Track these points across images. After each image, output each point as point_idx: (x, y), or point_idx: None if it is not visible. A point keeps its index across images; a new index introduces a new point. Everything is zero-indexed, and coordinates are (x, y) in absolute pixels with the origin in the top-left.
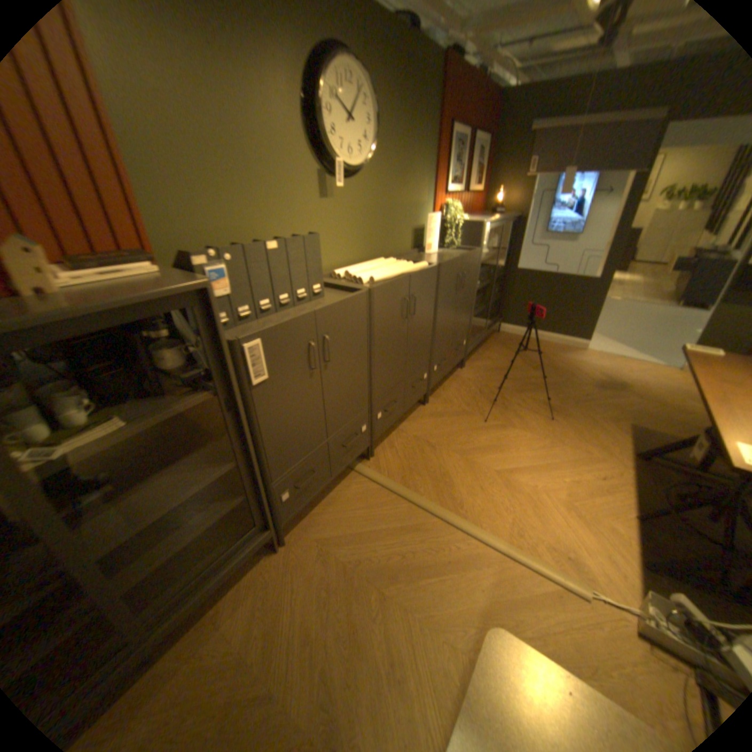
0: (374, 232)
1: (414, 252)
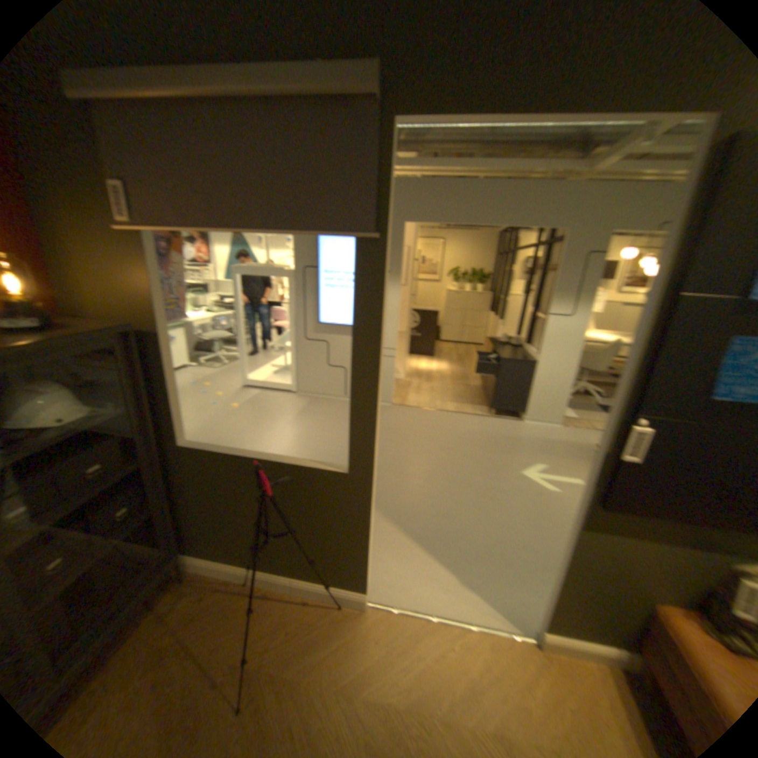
0: None
1: None
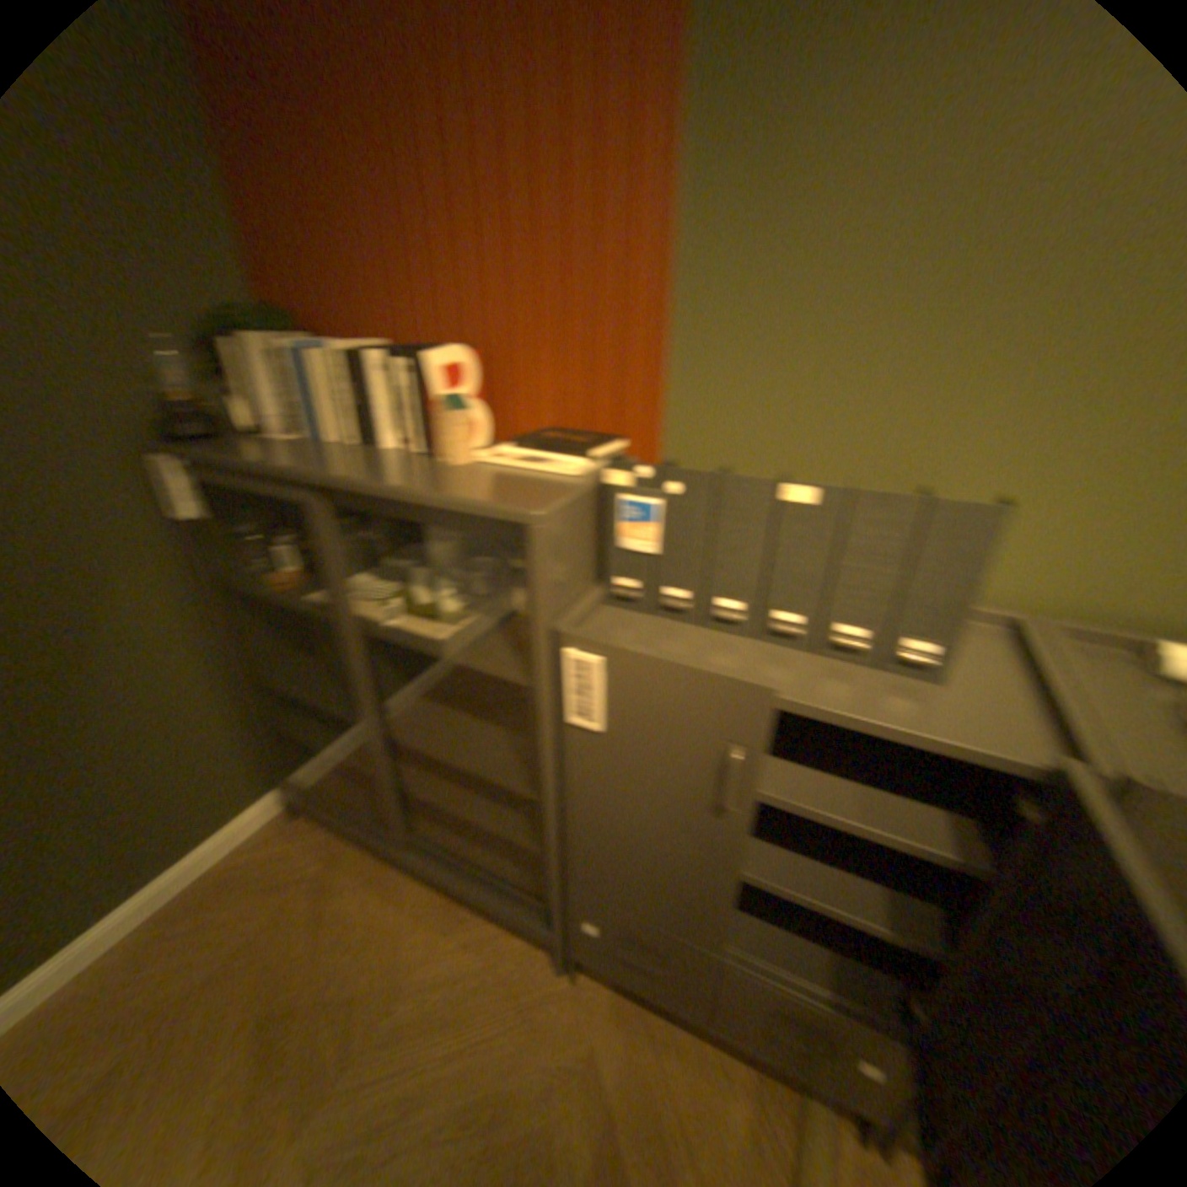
0: None
1: None
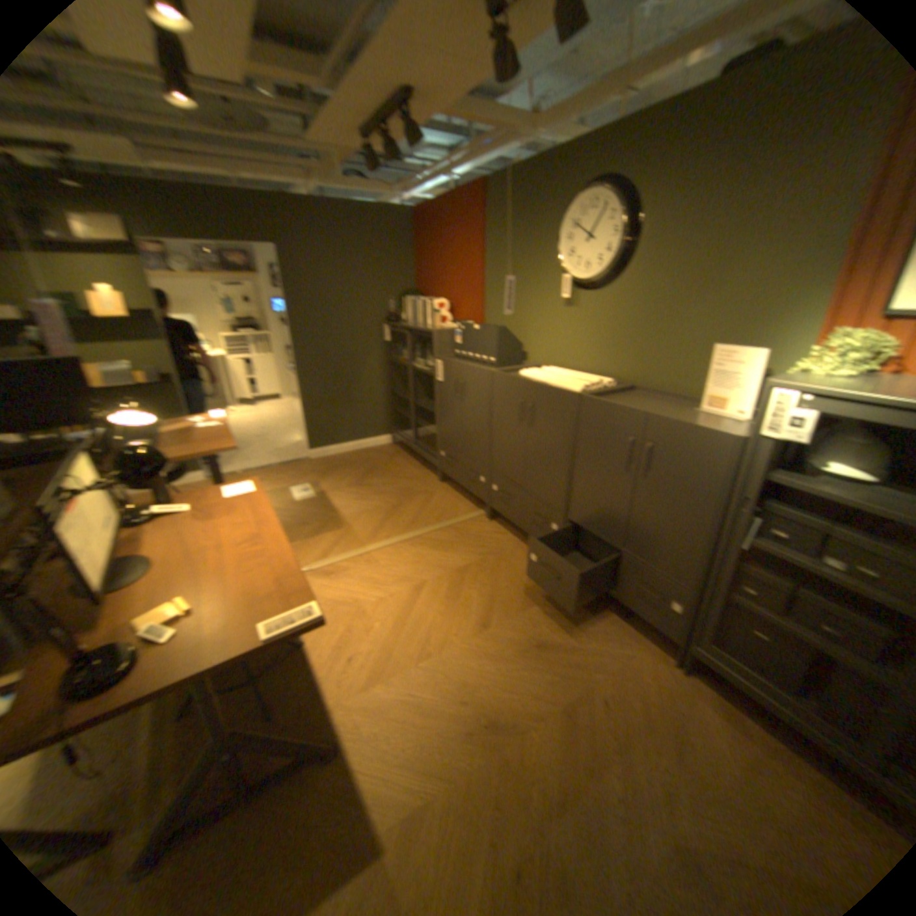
0: (623, 348)
1: (695, 401)
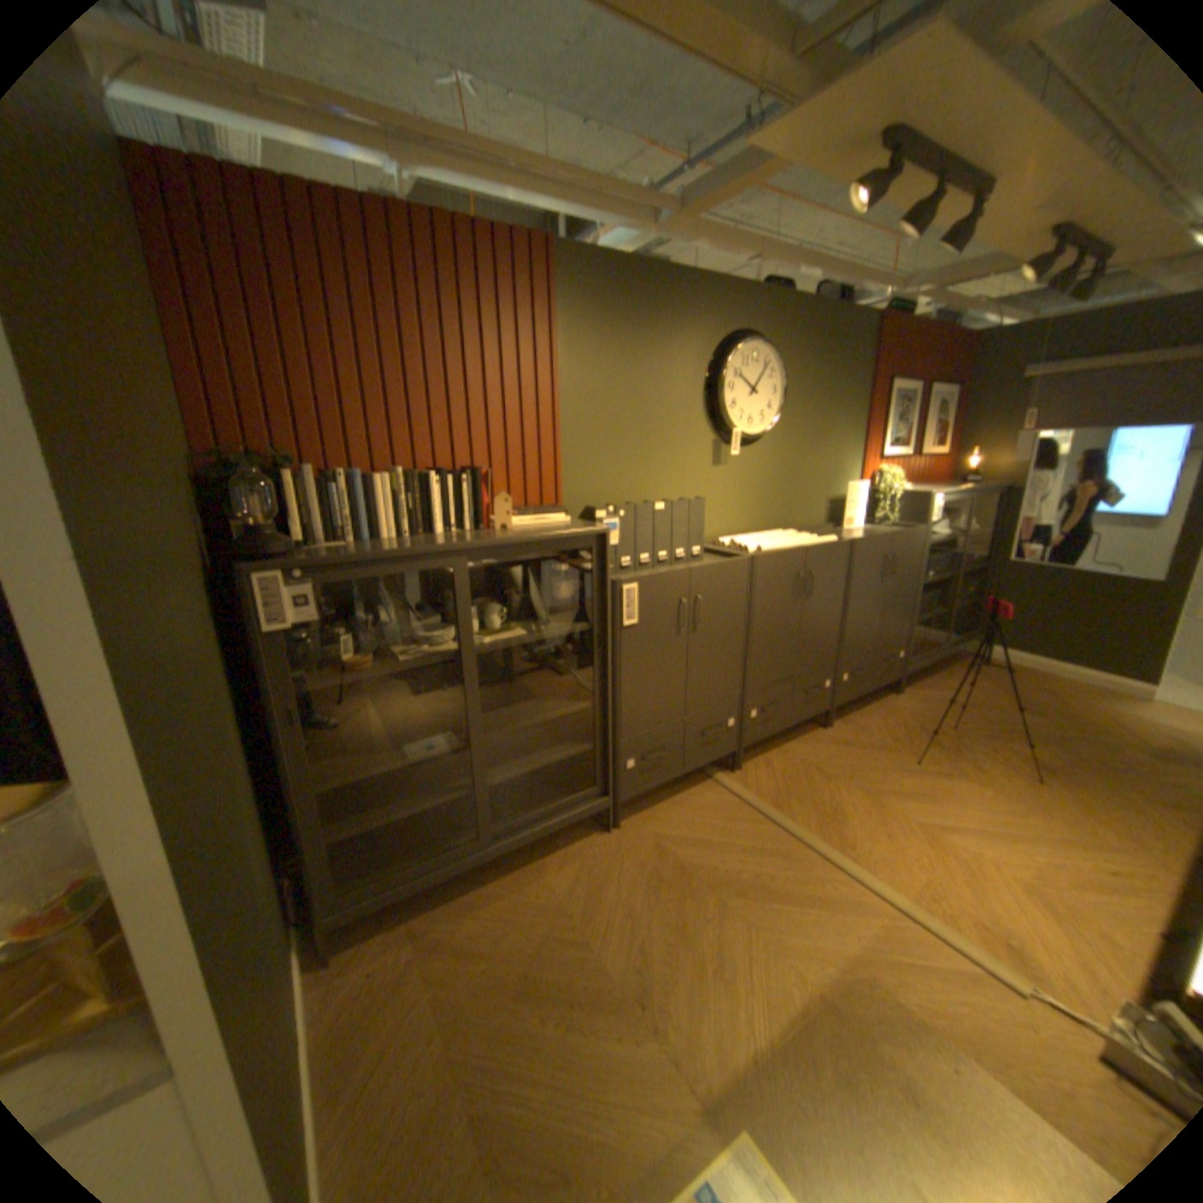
0: (772, 501)
1: (827, 527)
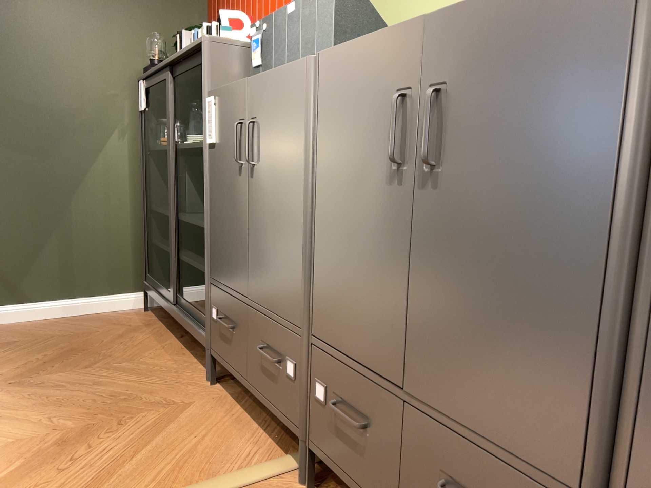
0: None
1: None
